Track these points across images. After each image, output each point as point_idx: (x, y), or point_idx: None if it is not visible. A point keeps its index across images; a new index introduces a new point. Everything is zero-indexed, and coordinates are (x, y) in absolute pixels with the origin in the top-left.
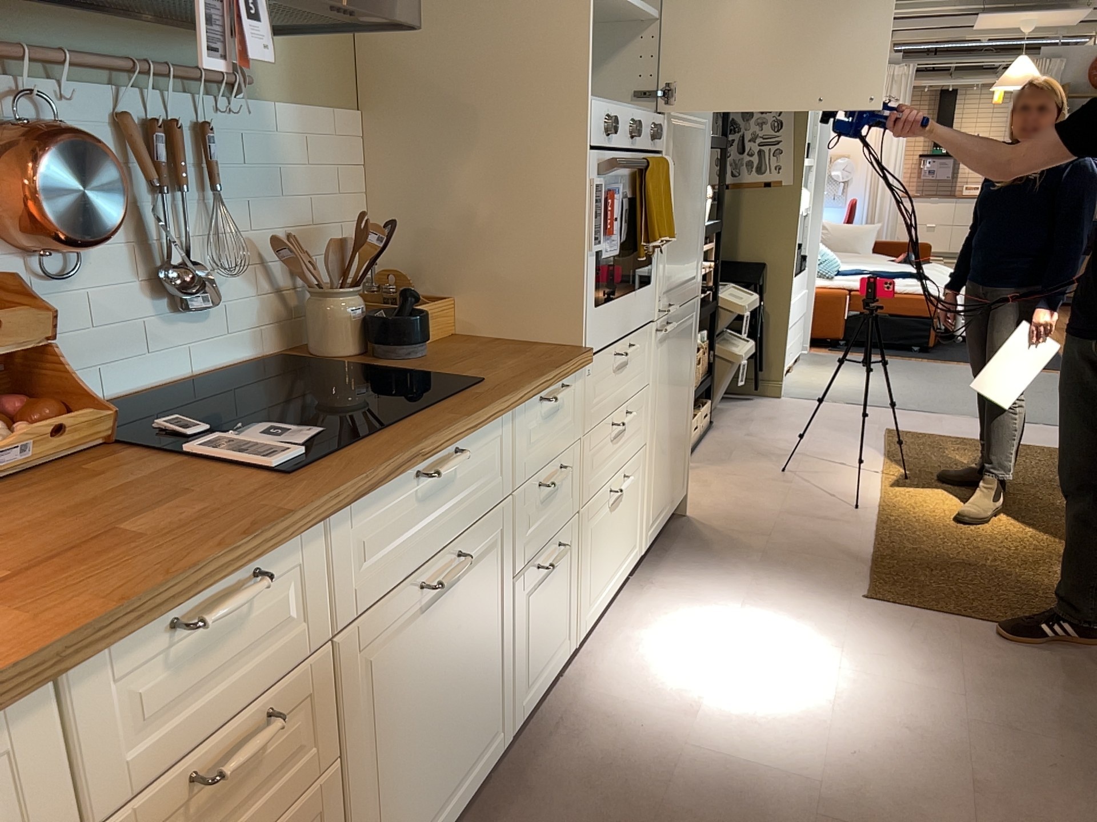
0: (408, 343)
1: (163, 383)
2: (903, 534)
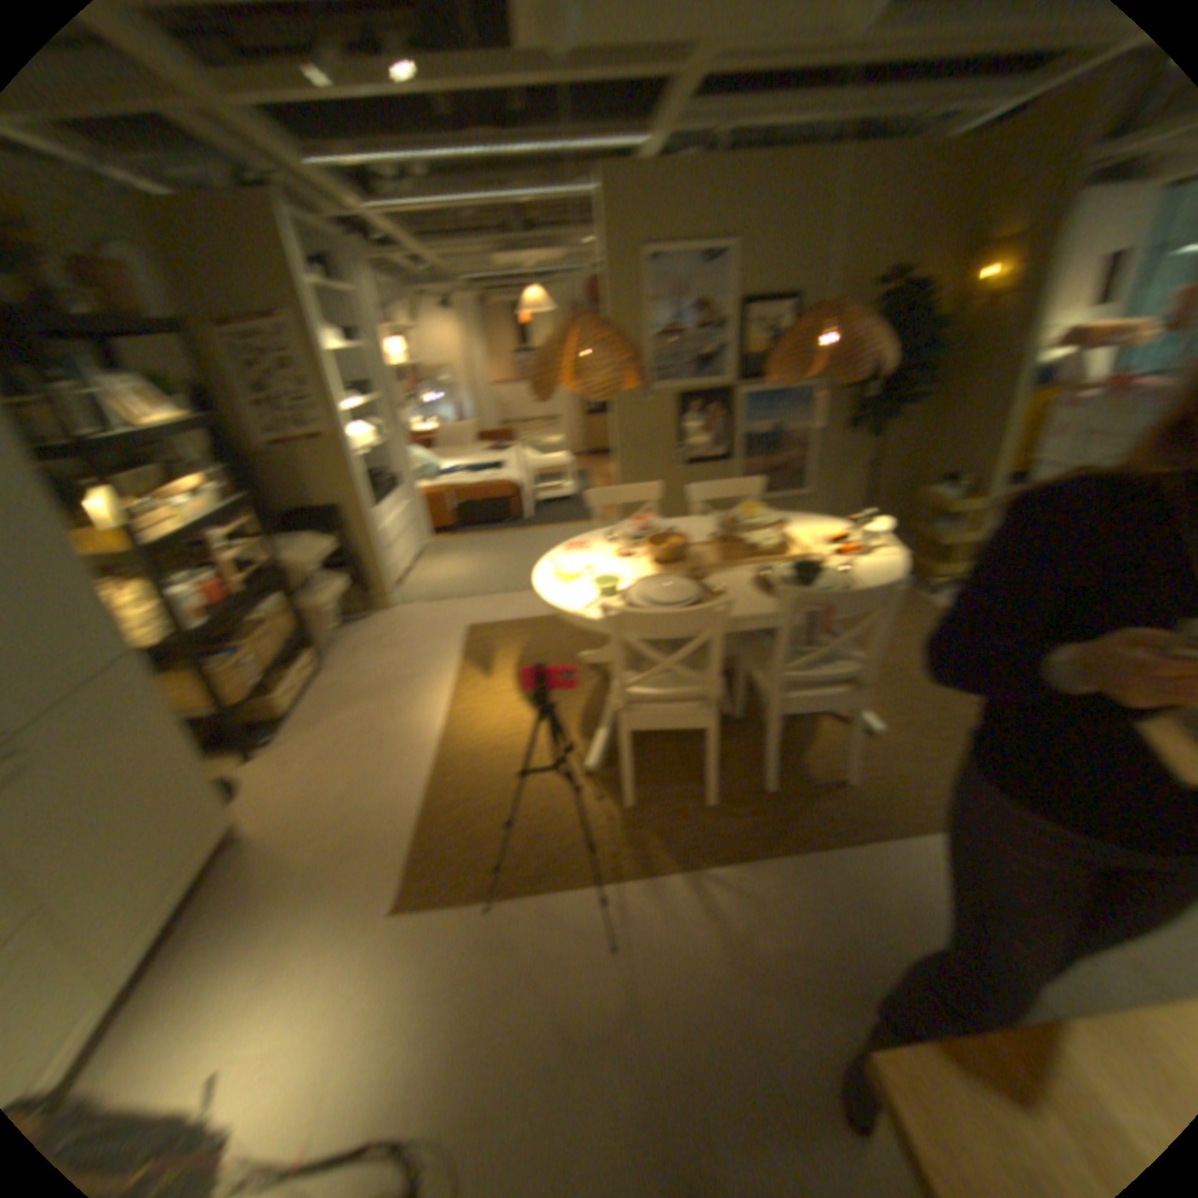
0: None
1: None
2: (451, 783)
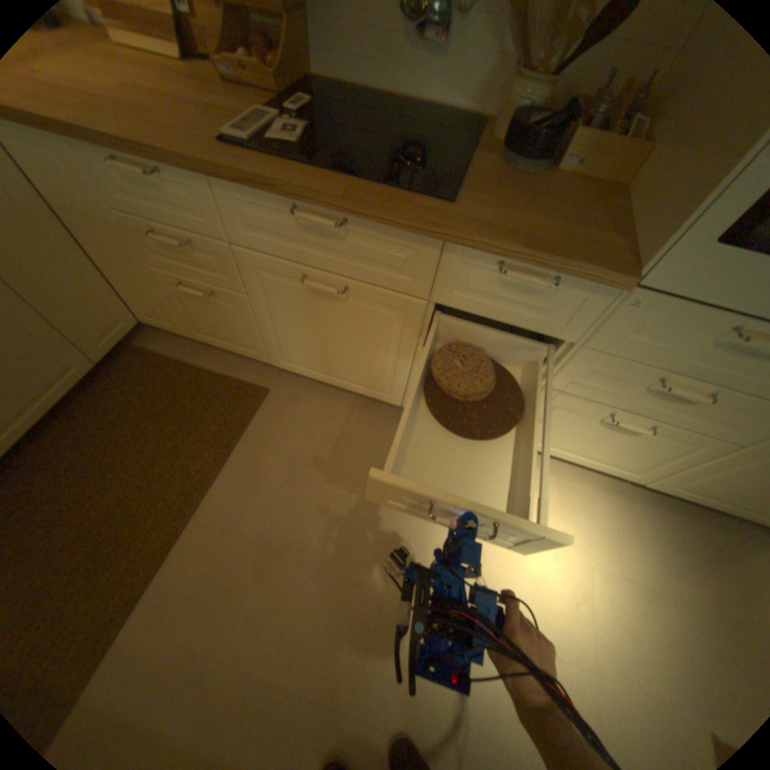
0: (512, 148)
1: (392, 91)
2: None
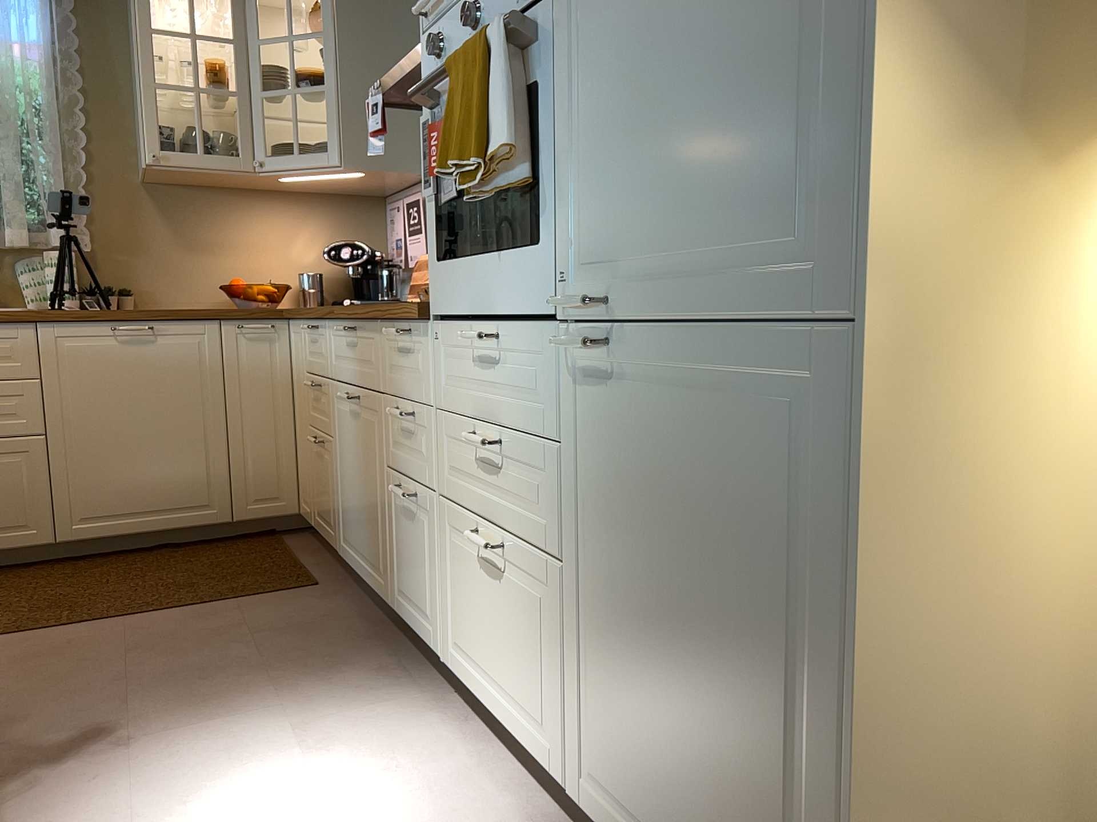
0: None
1: None
2: None
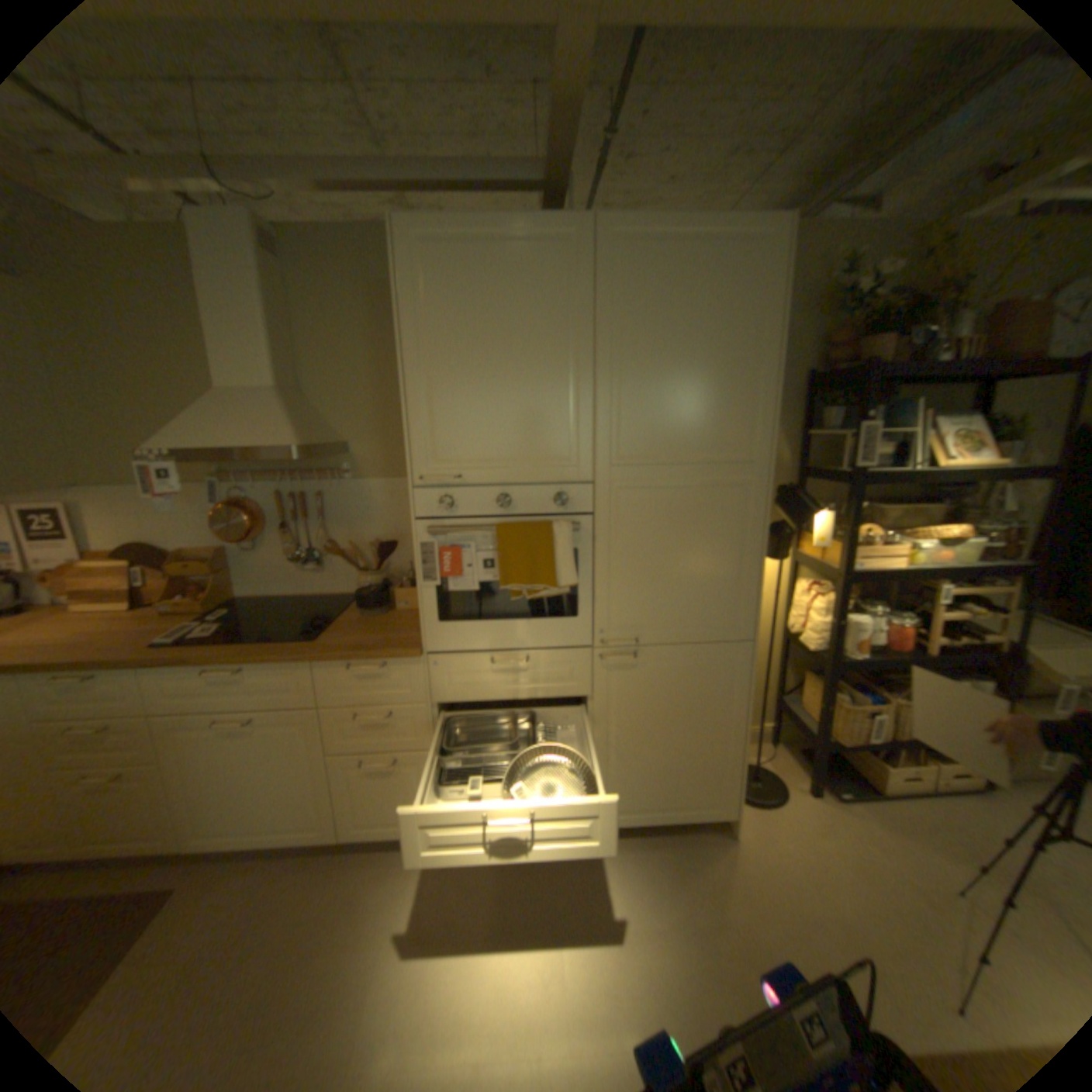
0: (360, 607)
1: (296, 594)
2: None
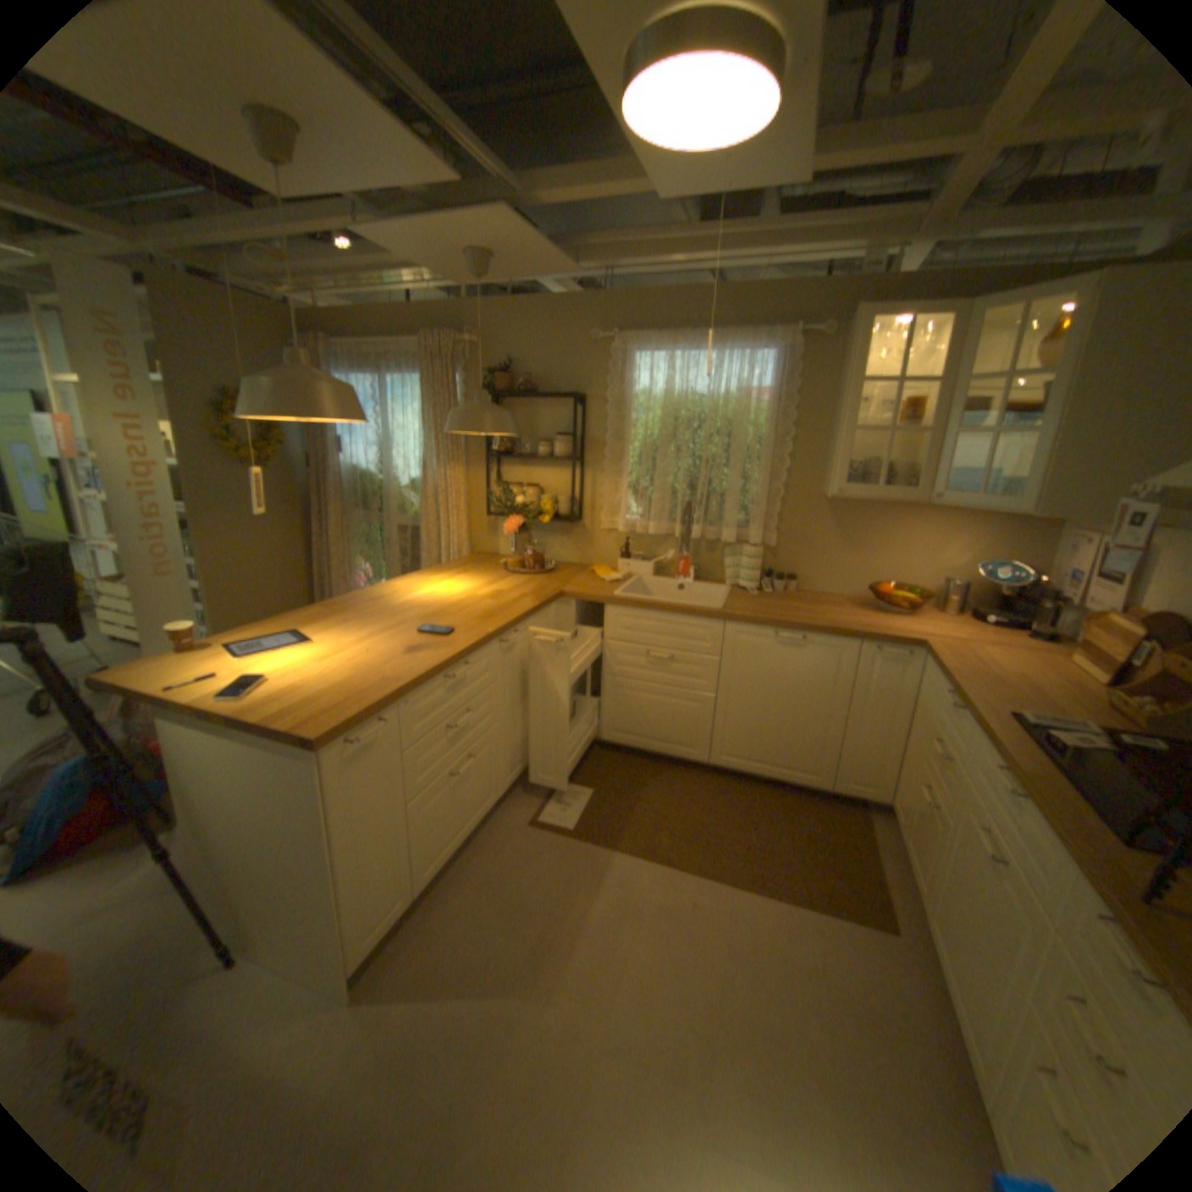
0: None
1: None
2: None
